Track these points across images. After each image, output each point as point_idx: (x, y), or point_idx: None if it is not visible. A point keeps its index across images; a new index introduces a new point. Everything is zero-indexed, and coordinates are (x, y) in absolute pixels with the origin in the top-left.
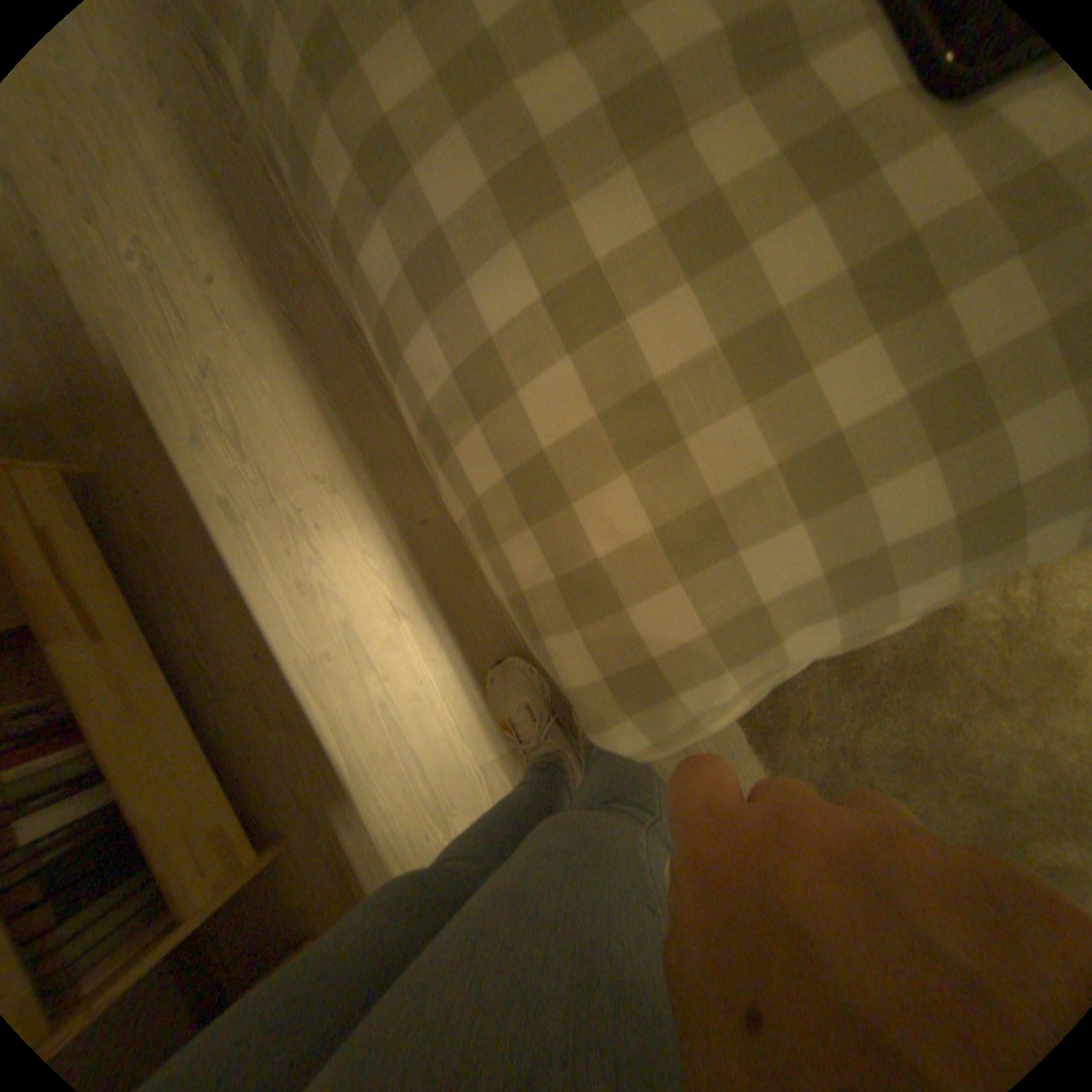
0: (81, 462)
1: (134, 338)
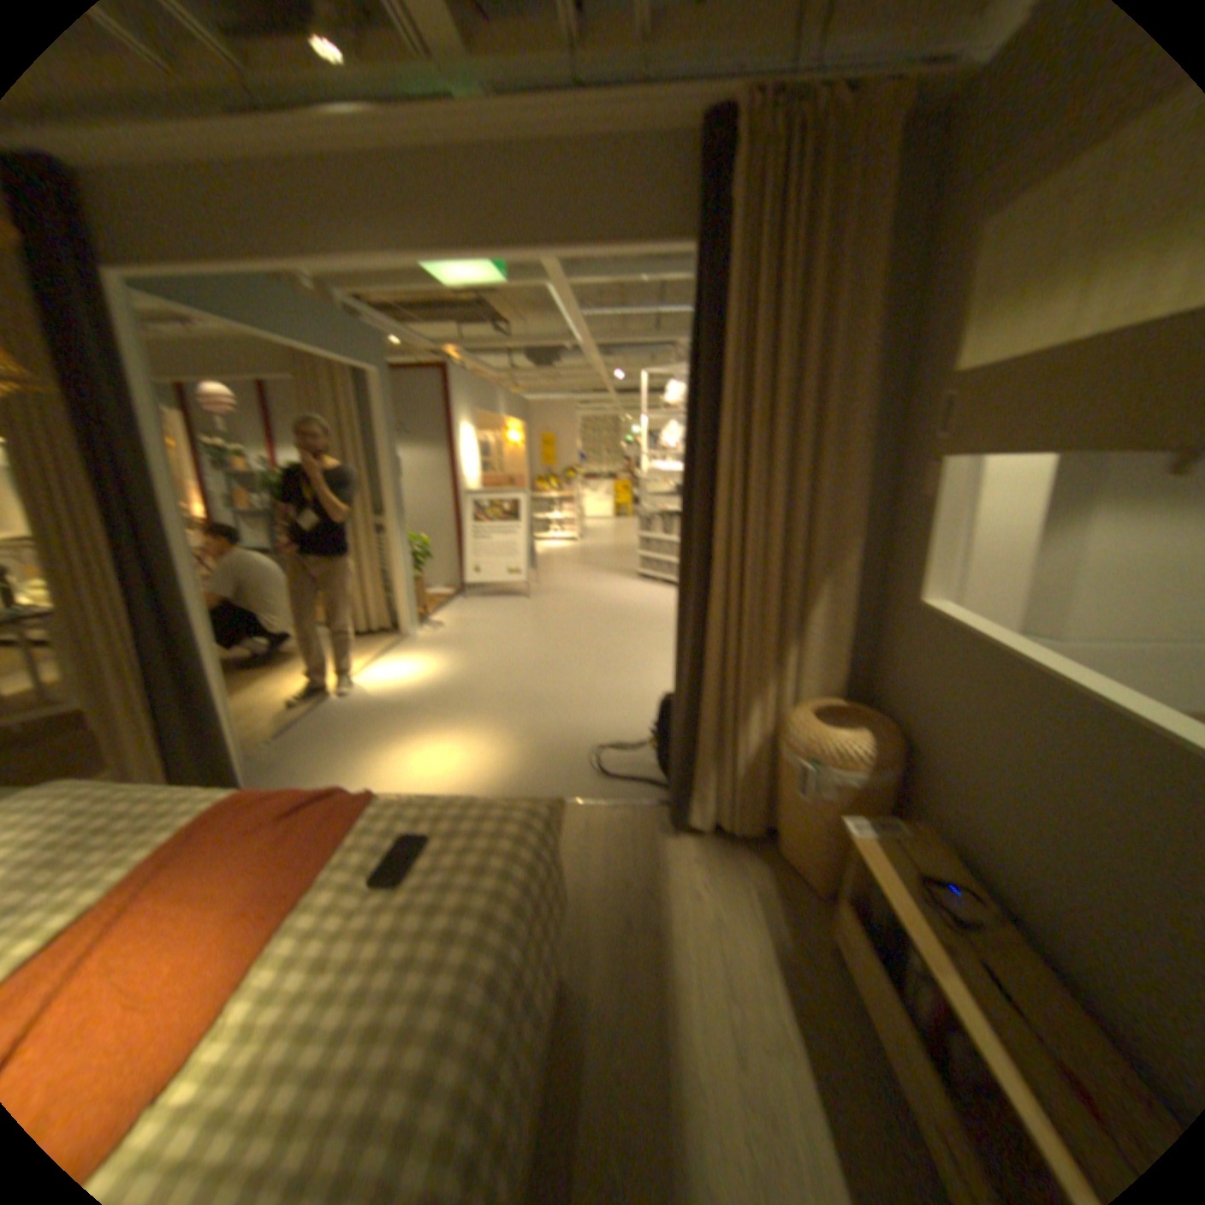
0: None
1: None
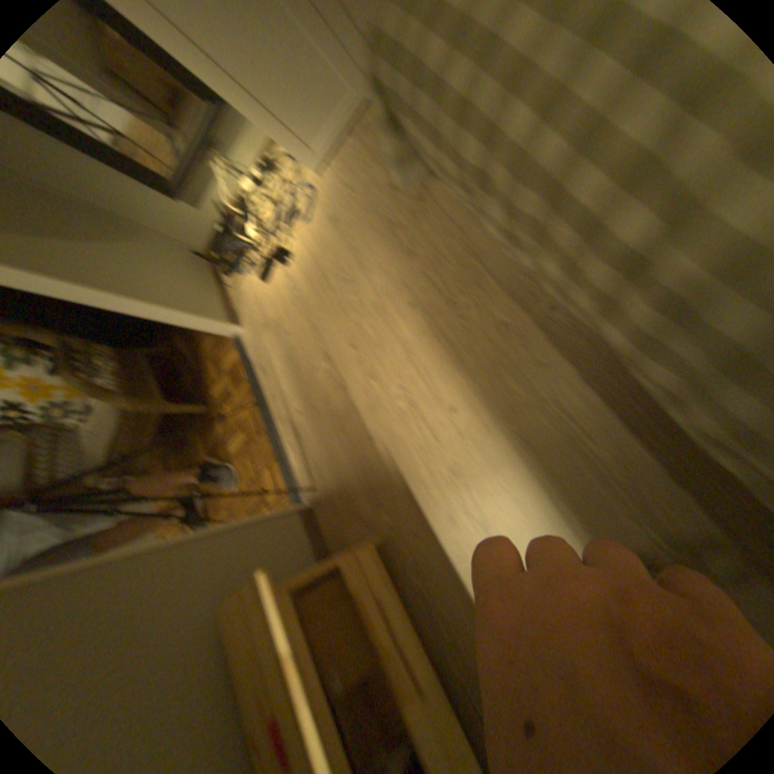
0: (374, 526)
1: (403, 447)
